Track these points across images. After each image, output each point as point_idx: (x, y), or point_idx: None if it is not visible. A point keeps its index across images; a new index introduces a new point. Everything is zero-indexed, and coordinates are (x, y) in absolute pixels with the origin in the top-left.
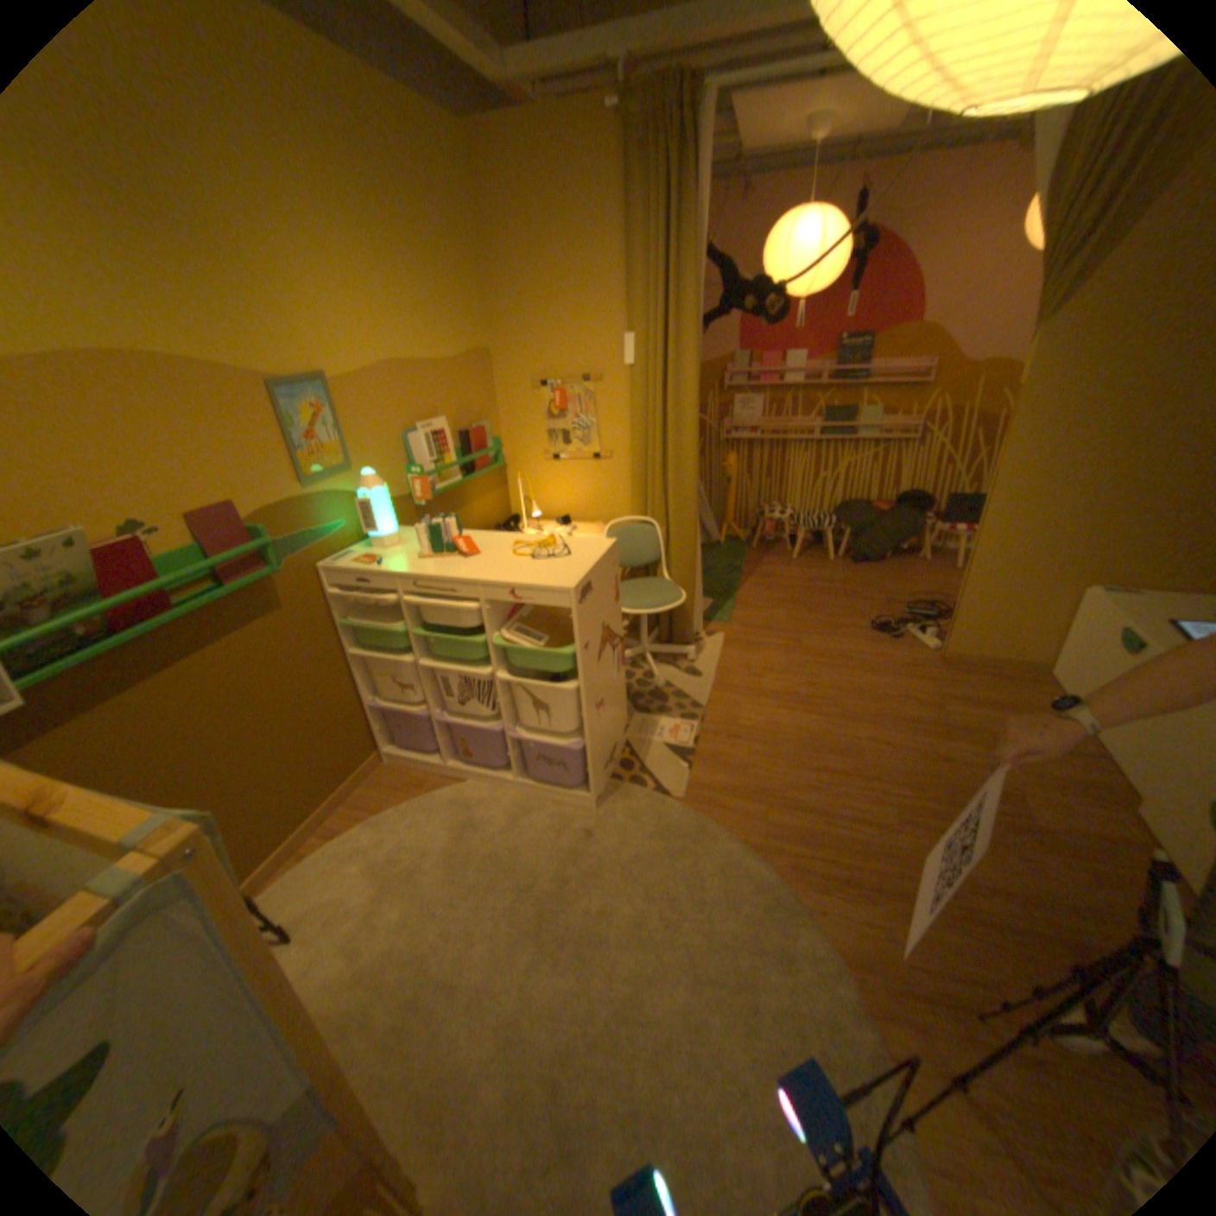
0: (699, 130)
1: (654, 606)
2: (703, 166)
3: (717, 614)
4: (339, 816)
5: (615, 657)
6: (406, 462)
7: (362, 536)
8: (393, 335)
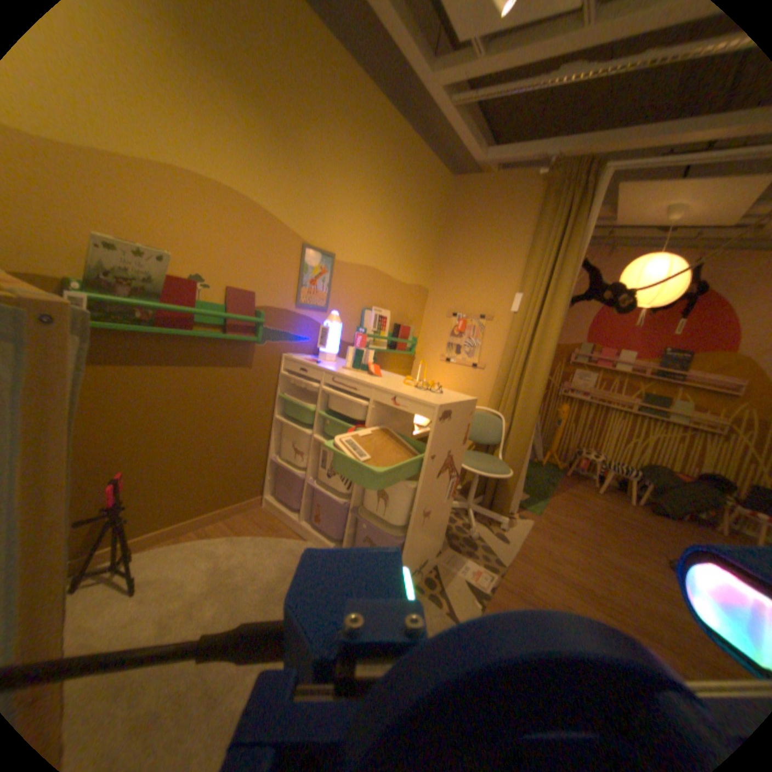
0: (597, 189)
1: (487, 472)
2: (595, 209)
3: (532, 508)
4: (217, 528)
5: (450, 487)
6: (358, 326)
7: (316, 354)
8: (379, 257)
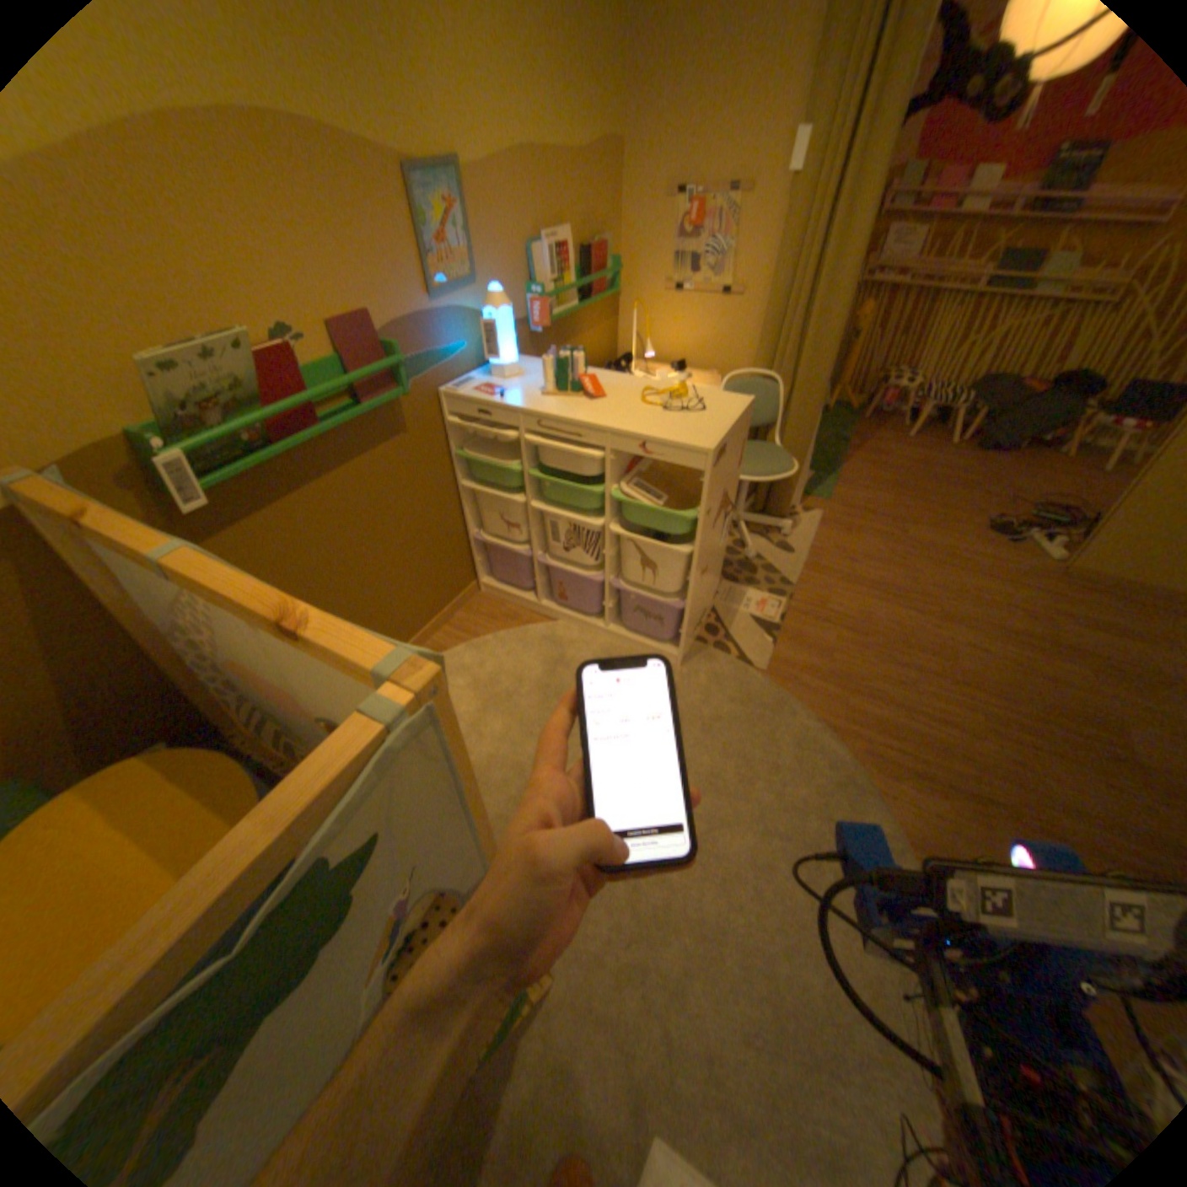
0: None
1: (762, 475)
2: None
3: (817, 489)
4: (444, 634)
5: (725, 525)
6: (526, 280)
7: (479, 363)
8: (528, 111)
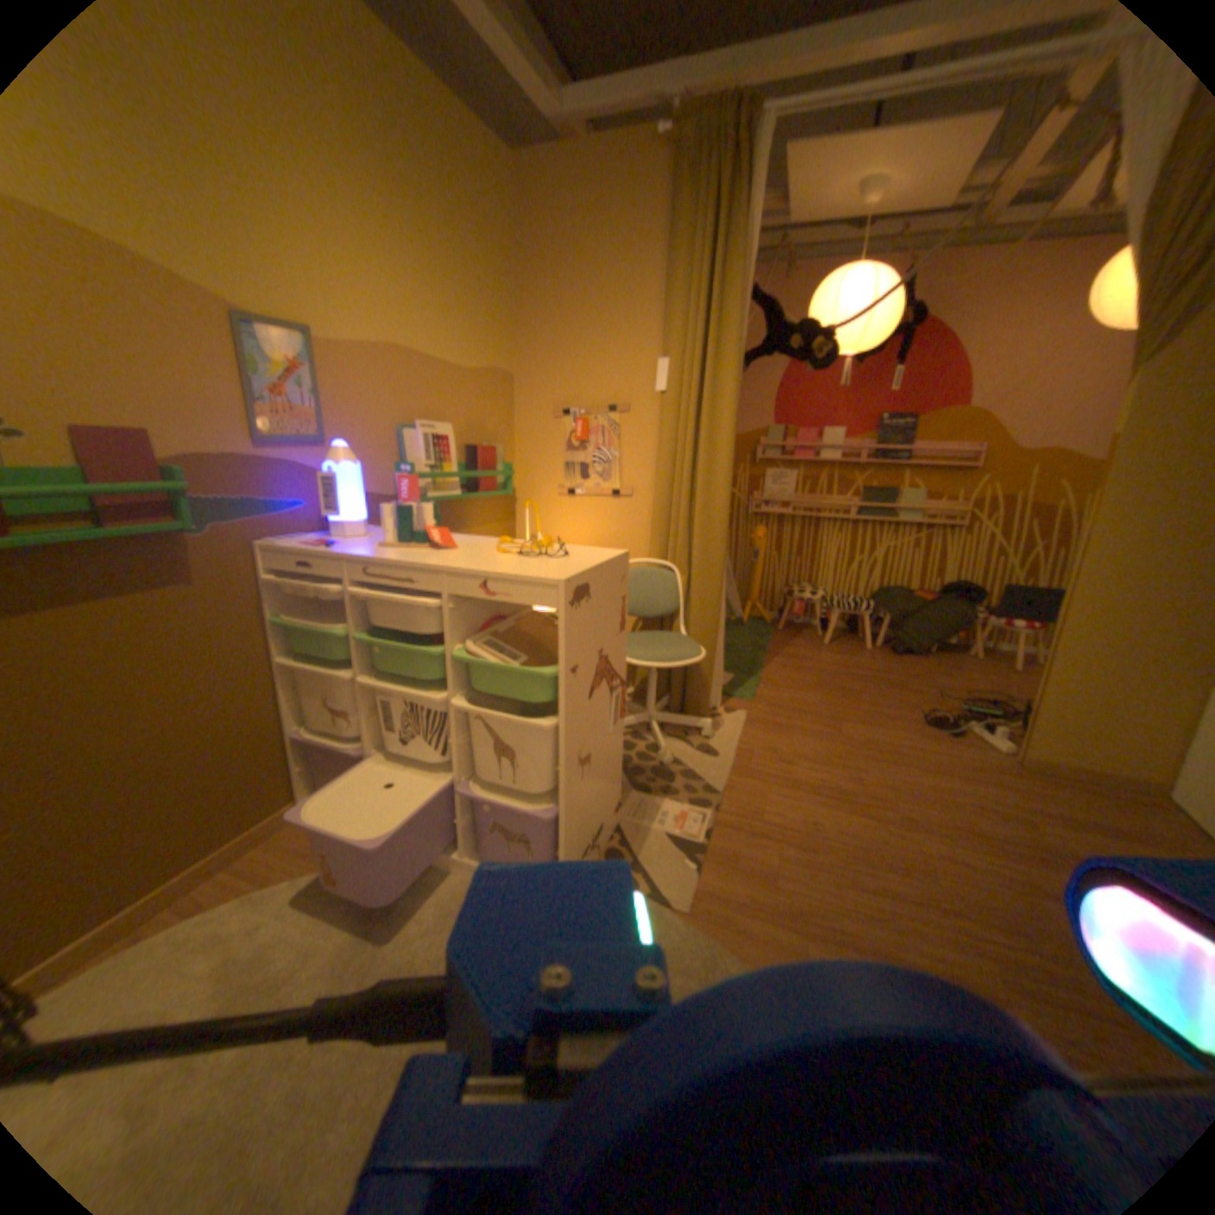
0: (756, 153)
1: (667, 660)
2: (757, 191)
3: (739, 691)
4: (216, 885)
5: (614, 703)
6: (397, 460)
7: (325, 527)
8: (405, 322)
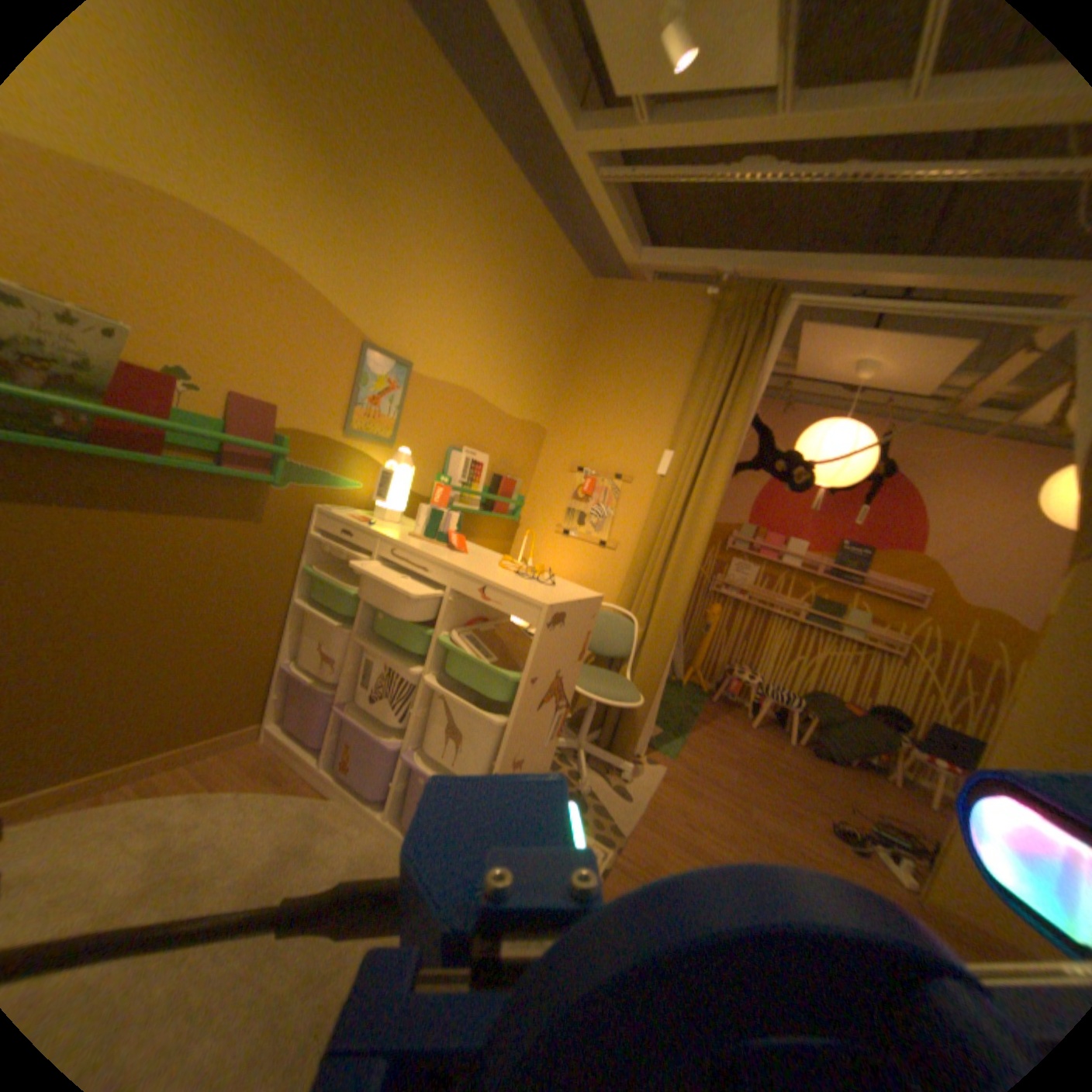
0: (777, 325)
1: (609, 699)
2: (773, 351)
3: (665, 748)
4: (175, 779)
5: (556, 723)
6: (439, 472)
7: (370, 509)
8: (479, 376)
